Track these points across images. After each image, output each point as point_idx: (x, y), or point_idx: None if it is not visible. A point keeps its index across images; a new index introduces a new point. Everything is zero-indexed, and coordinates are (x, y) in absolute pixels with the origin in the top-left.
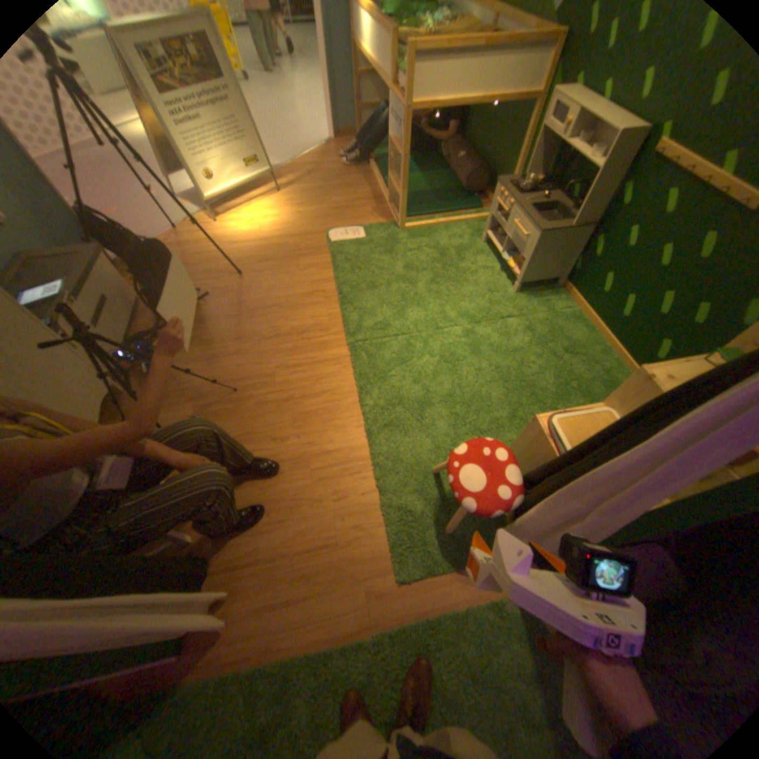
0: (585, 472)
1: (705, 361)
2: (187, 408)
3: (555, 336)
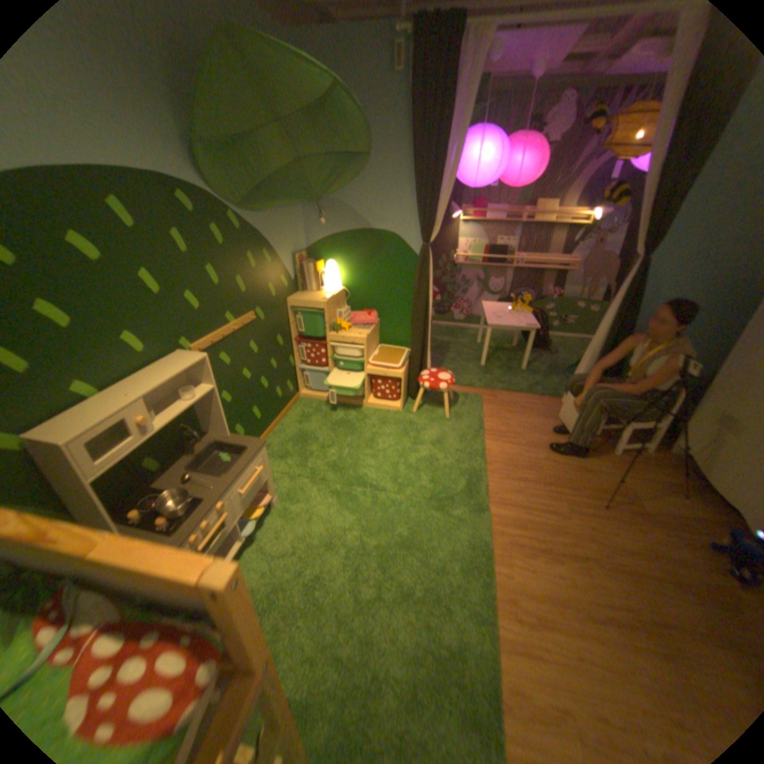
0: (427, 322)
1: (336, 334)
2: (647, 509)
3: (294, 453)
